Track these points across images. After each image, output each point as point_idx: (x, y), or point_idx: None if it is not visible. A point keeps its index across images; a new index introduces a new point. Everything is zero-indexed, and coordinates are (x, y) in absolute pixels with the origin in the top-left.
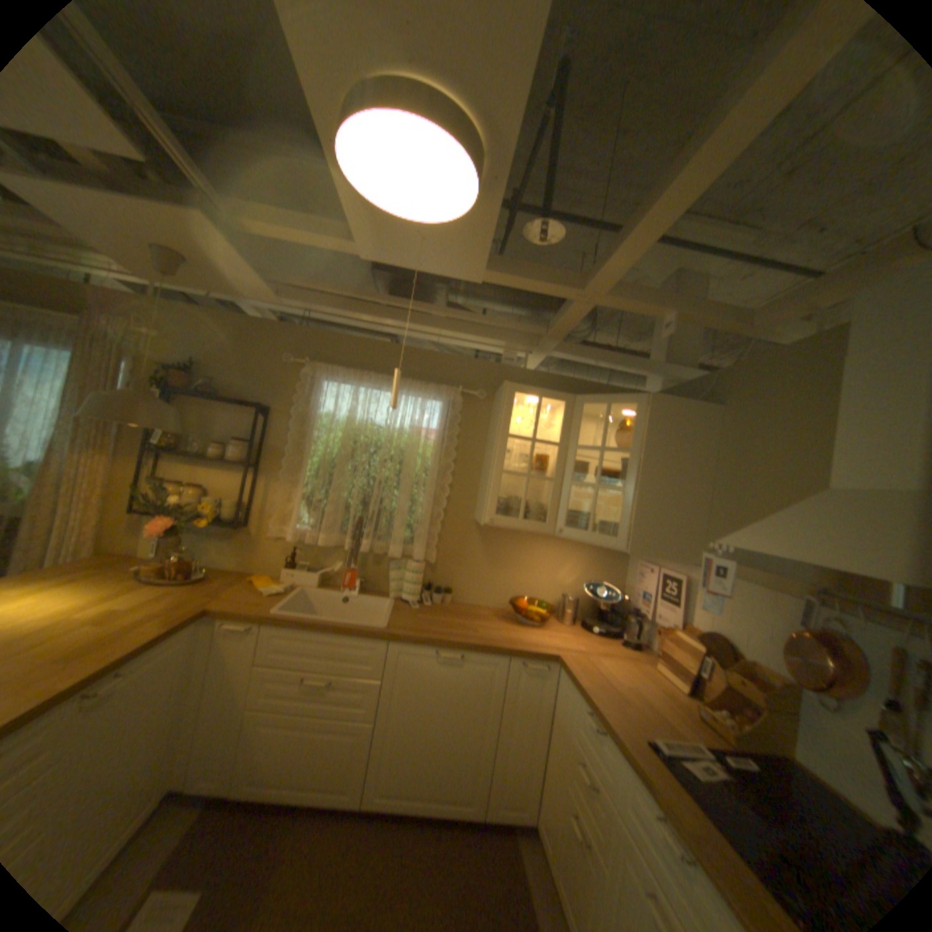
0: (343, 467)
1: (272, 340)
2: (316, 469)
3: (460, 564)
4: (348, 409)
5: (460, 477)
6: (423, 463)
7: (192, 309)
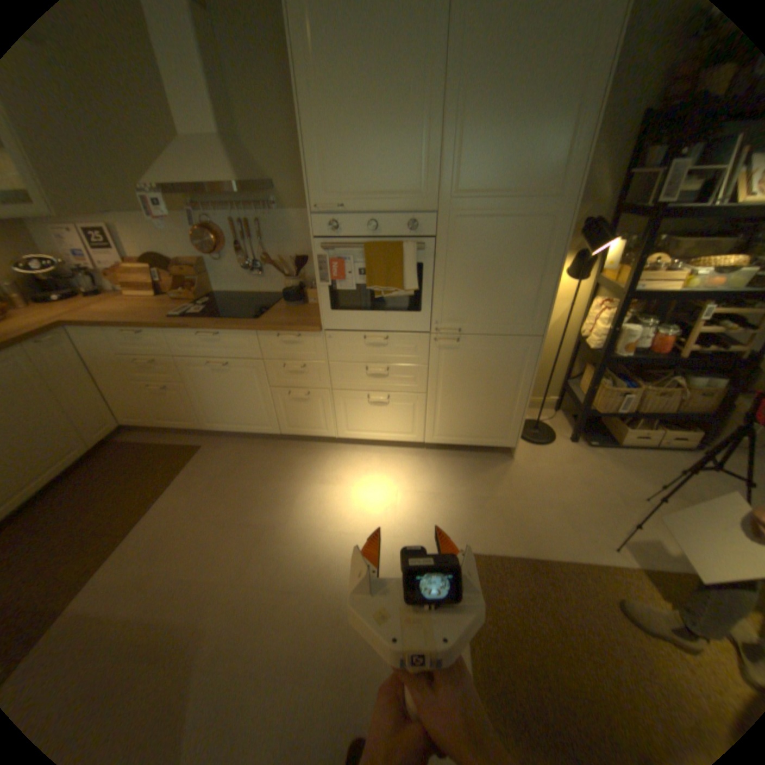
0: None
1: None
2: None
3: None
4: None
5: None
6: None
7: None
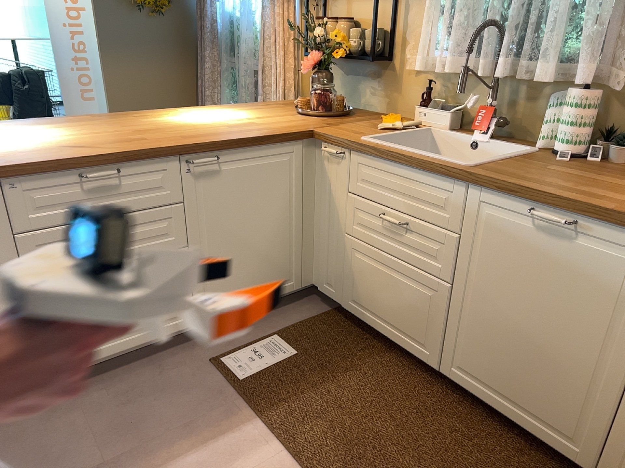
0: None
1: None
2: None
3: None
4: None
5: None
6: None
7: None
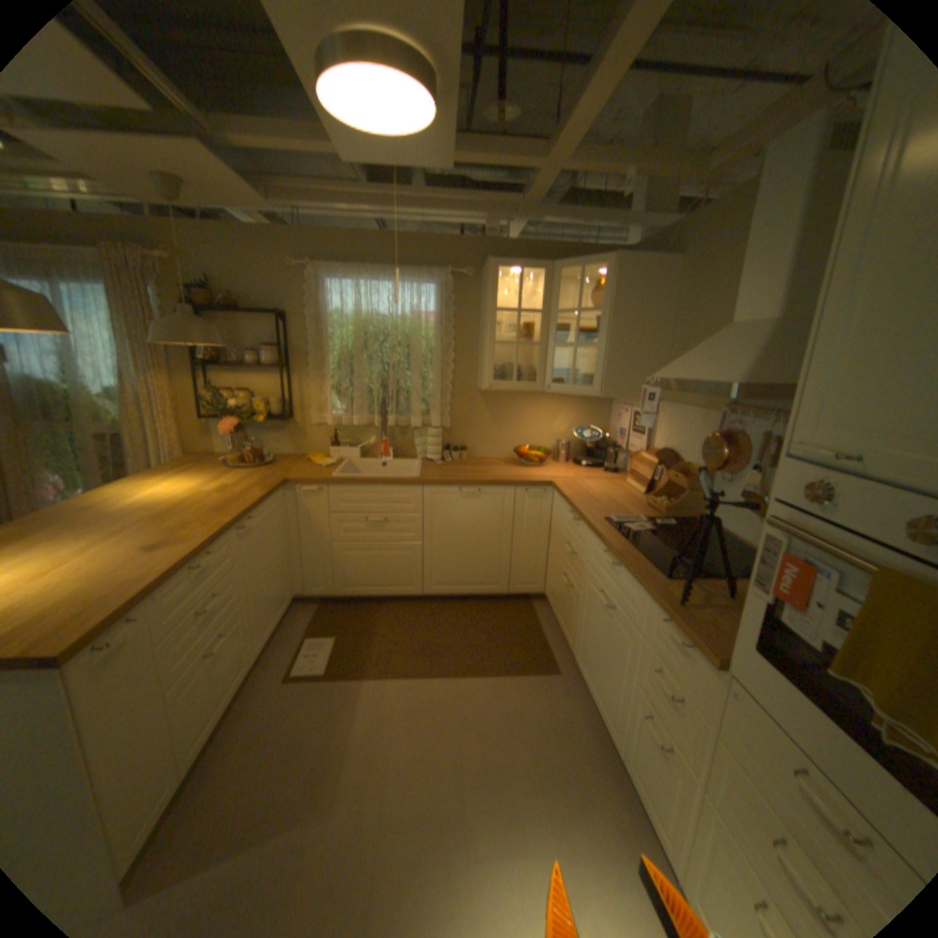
0: (359, 357)
1: (269, 245)
2: (337, 362)
3: (470, 427)
4: (352, 304)
5: (460, 353)
6: (427, 344)
7: (188, 223)
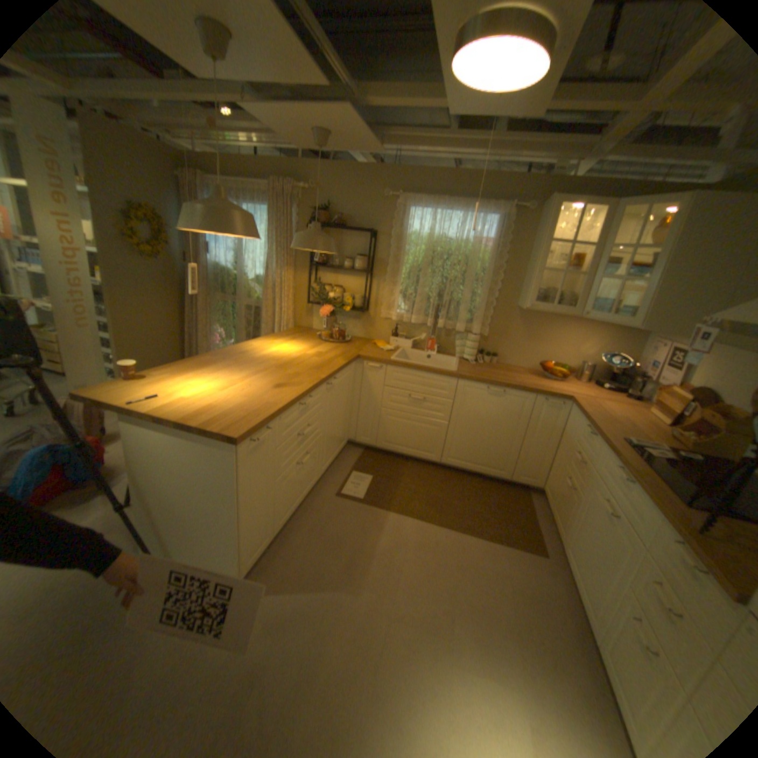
0: (425, 271)
1: (375, 180)
2: (407, 273)
3: (504, 338)
4: (428, 228)
5: (509, 275)
6: (482, 265)
7: (324, 164)
